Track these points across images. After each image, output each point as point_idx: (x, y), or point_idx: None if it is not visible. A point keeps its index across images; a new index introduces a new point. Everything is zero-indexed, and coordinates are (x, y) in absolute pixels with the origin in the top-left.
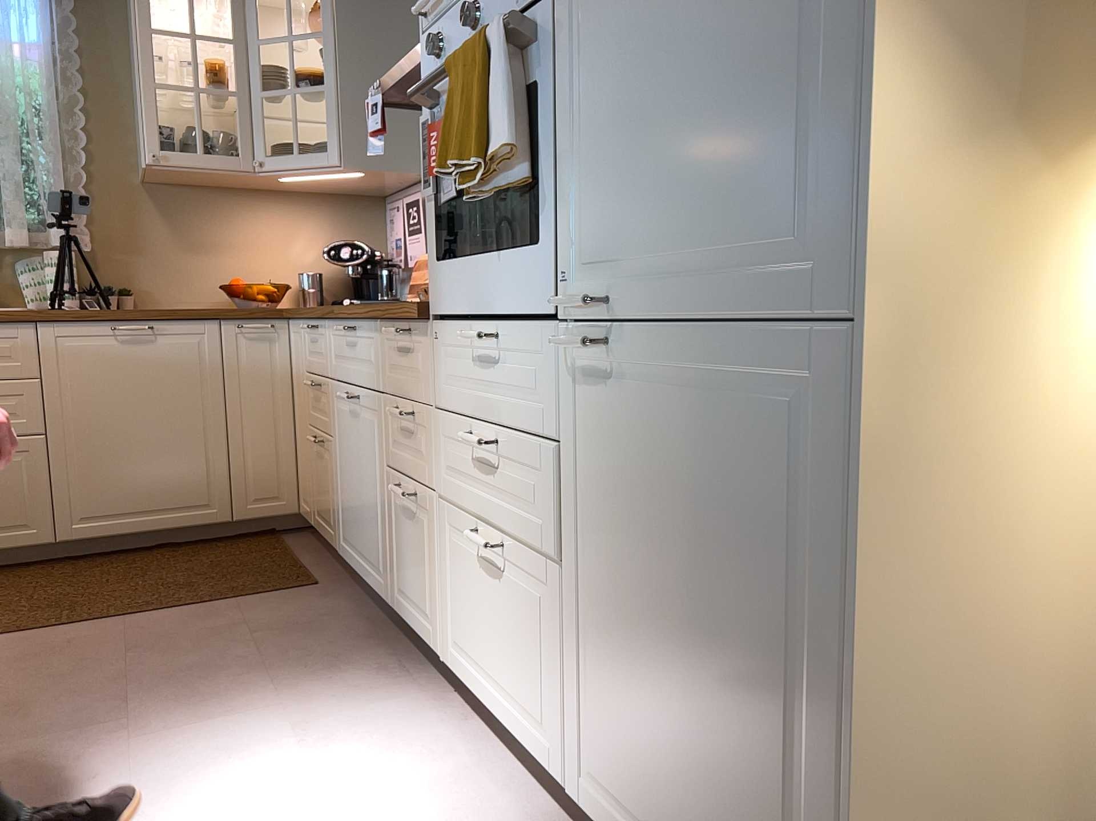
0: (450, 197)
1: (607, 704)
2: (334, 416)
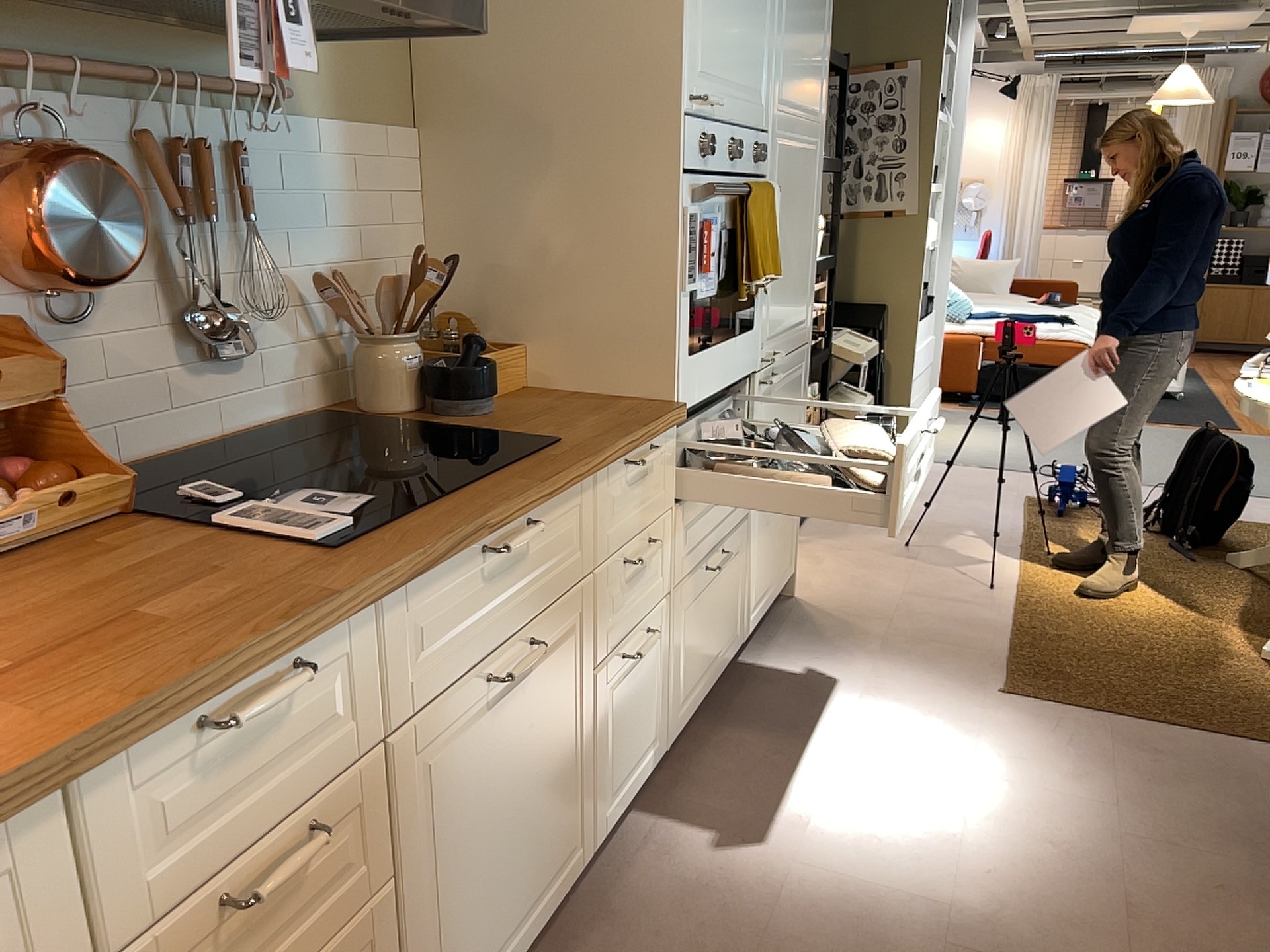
0: (707, 294)
1: (760, 555)
2: (405, 810)
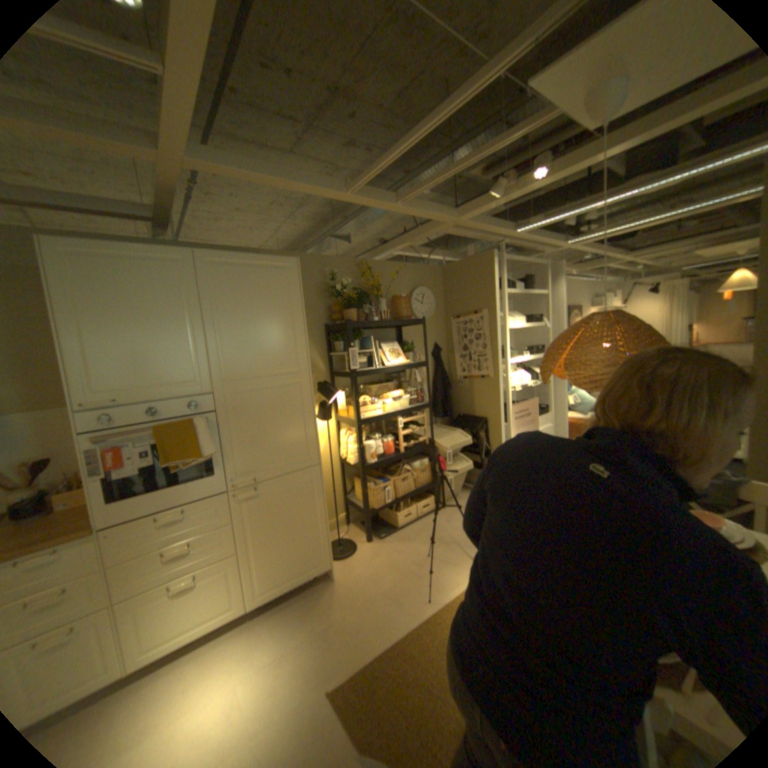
0: (123, 477)
1: (260, 572)
2: None
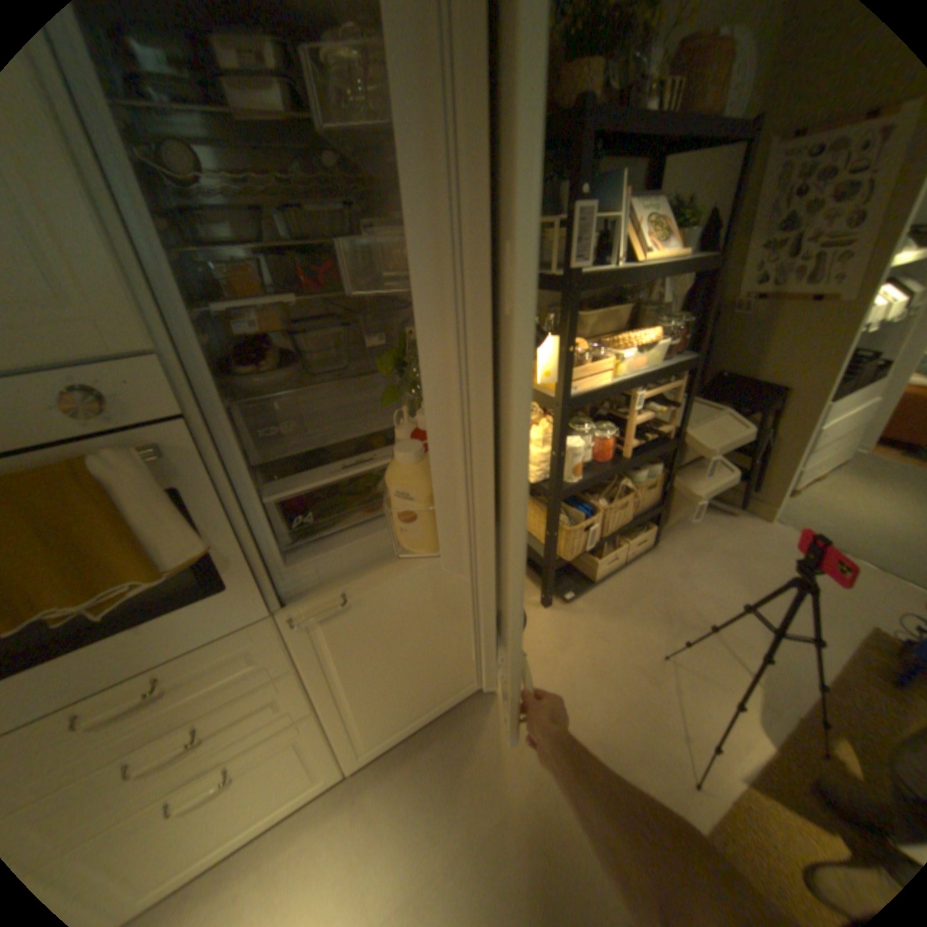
0: None
1: (367, 721)
2: None
